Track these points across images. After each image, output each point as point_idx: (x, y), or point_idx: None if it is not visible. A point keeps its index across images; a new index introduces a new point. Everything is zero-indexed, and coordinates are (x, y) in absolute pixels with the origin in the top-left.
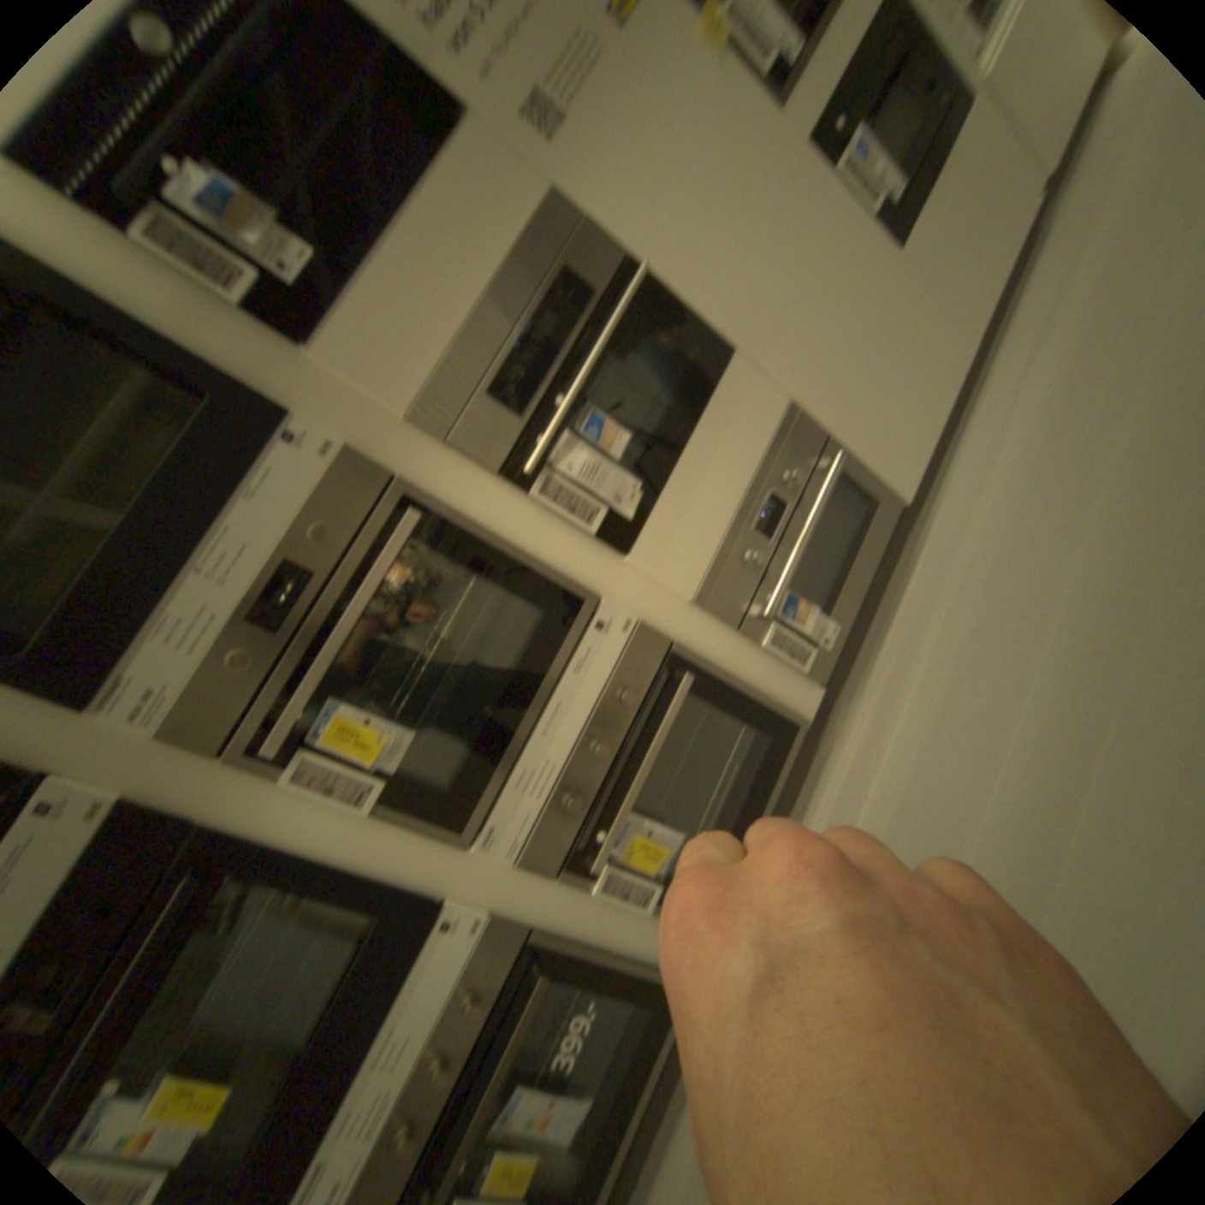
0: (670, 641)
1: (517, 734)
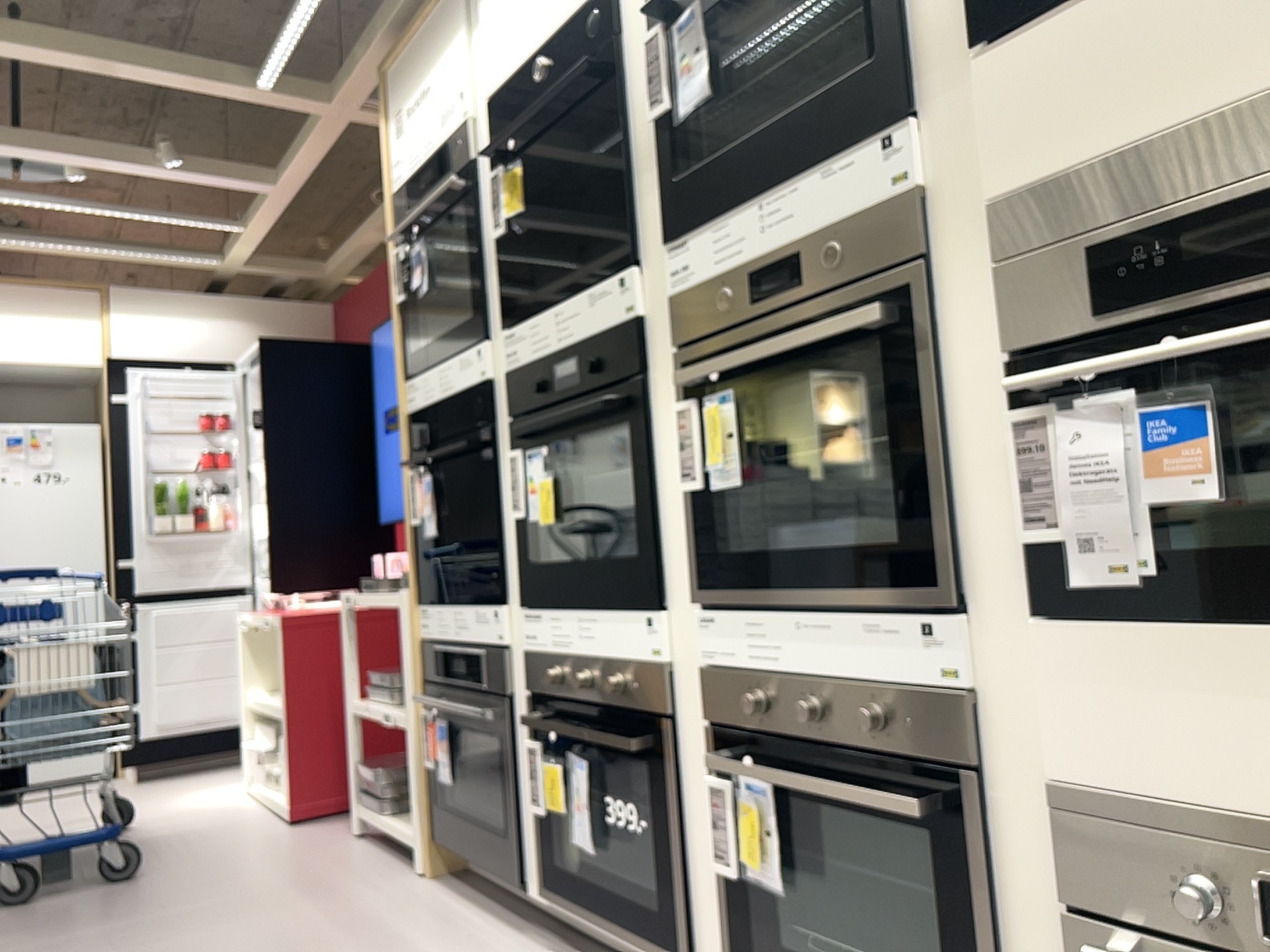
0: (973, 764)
1: (779, 591)
